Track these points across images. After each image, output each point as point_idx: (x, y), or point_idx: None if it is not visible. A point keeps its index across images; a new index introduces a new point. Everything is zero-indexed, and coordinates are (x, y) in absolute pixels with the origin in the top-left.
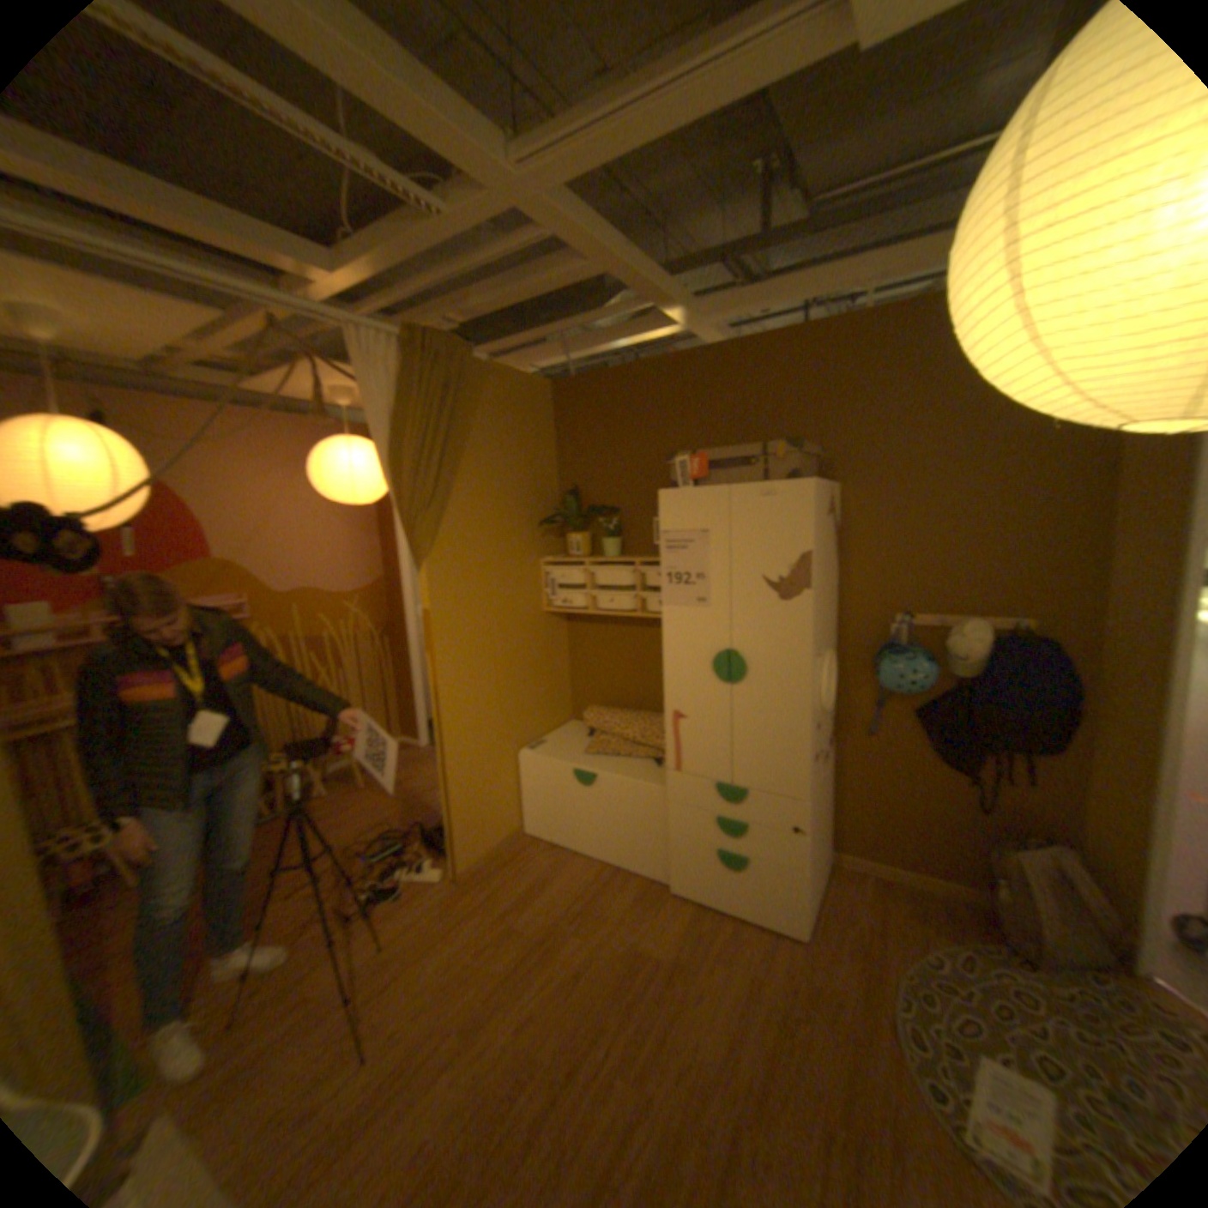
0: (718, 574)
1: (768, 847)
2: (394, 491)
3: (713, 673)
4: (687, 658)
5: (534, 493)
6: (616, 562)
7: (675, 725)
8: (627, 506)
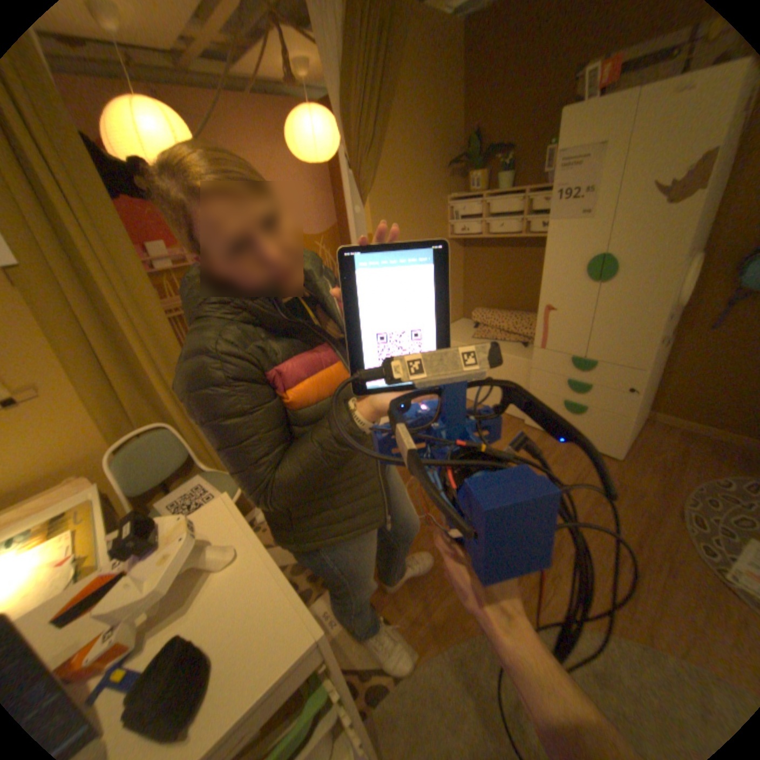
0: (609, 183)
1: (605, 399)
2: (345, 137)
3: (586, 273)
4: (564, 262)
5: (445, 136)
6: (508, 191)
7: (545, 314)
8: (522, 139)
